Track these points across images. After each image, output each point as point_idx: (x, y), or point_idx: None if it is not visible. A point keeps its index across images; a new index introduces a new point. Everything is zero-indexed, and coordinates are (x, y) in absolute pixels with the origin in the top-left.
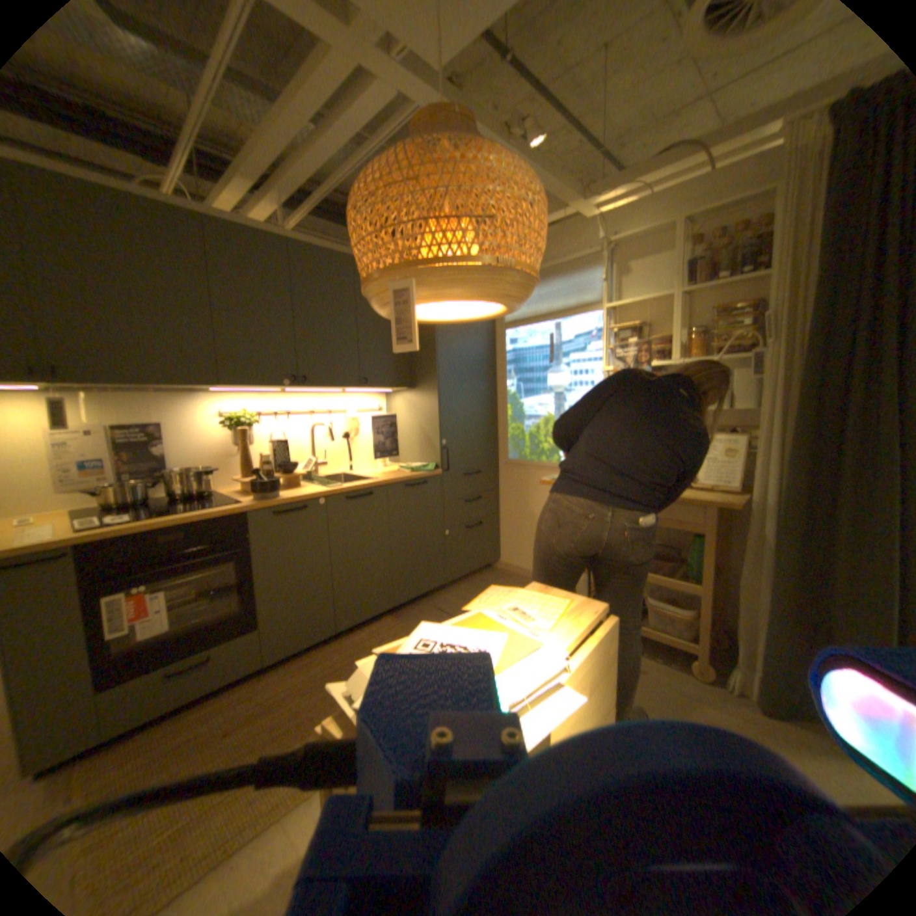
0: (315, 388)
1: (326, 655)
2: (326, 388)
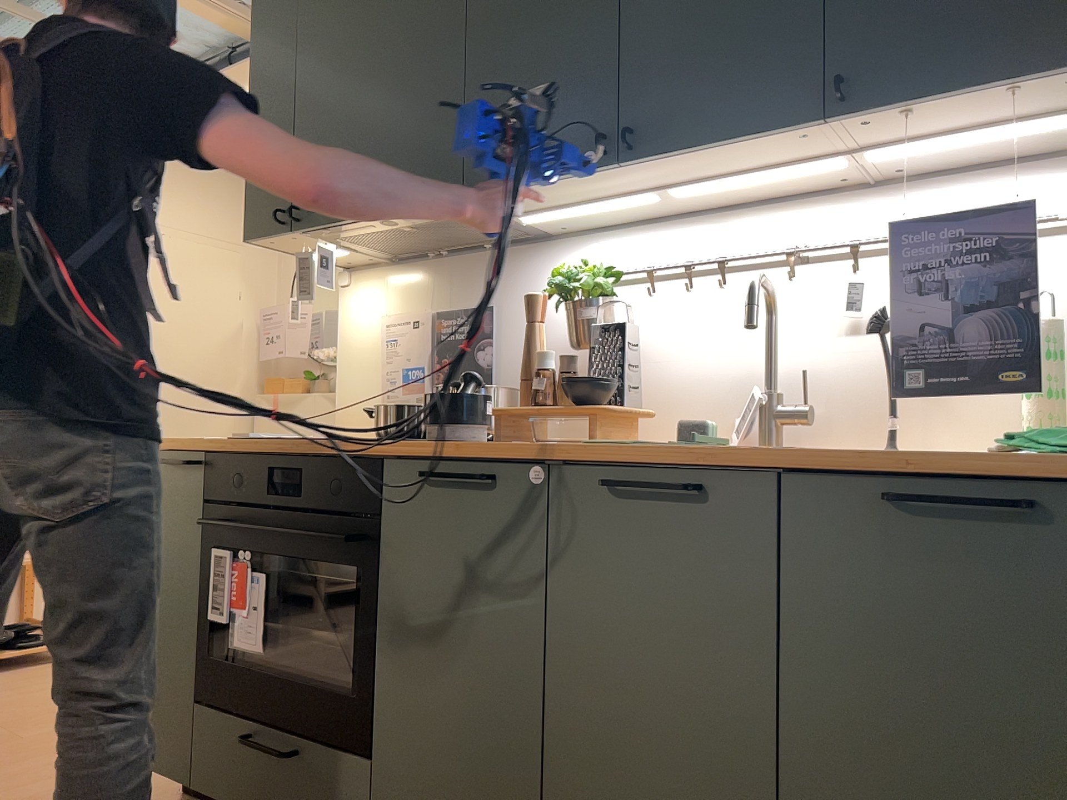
0: (741, 172)
1: None
2: (775, 167)
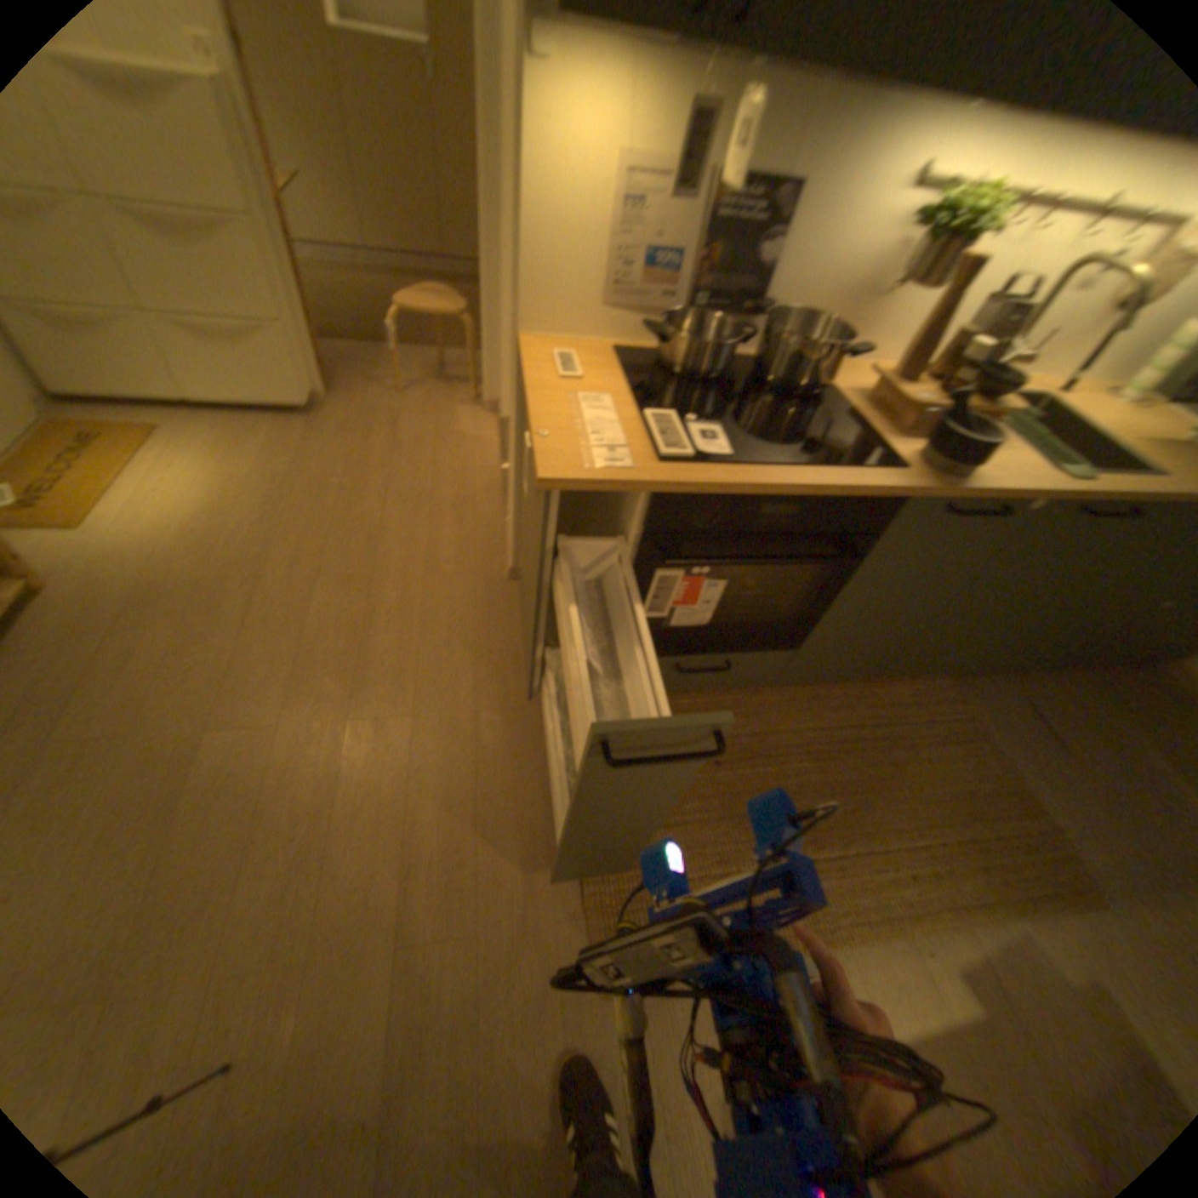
0: None
1: (846, 701)
2: None
